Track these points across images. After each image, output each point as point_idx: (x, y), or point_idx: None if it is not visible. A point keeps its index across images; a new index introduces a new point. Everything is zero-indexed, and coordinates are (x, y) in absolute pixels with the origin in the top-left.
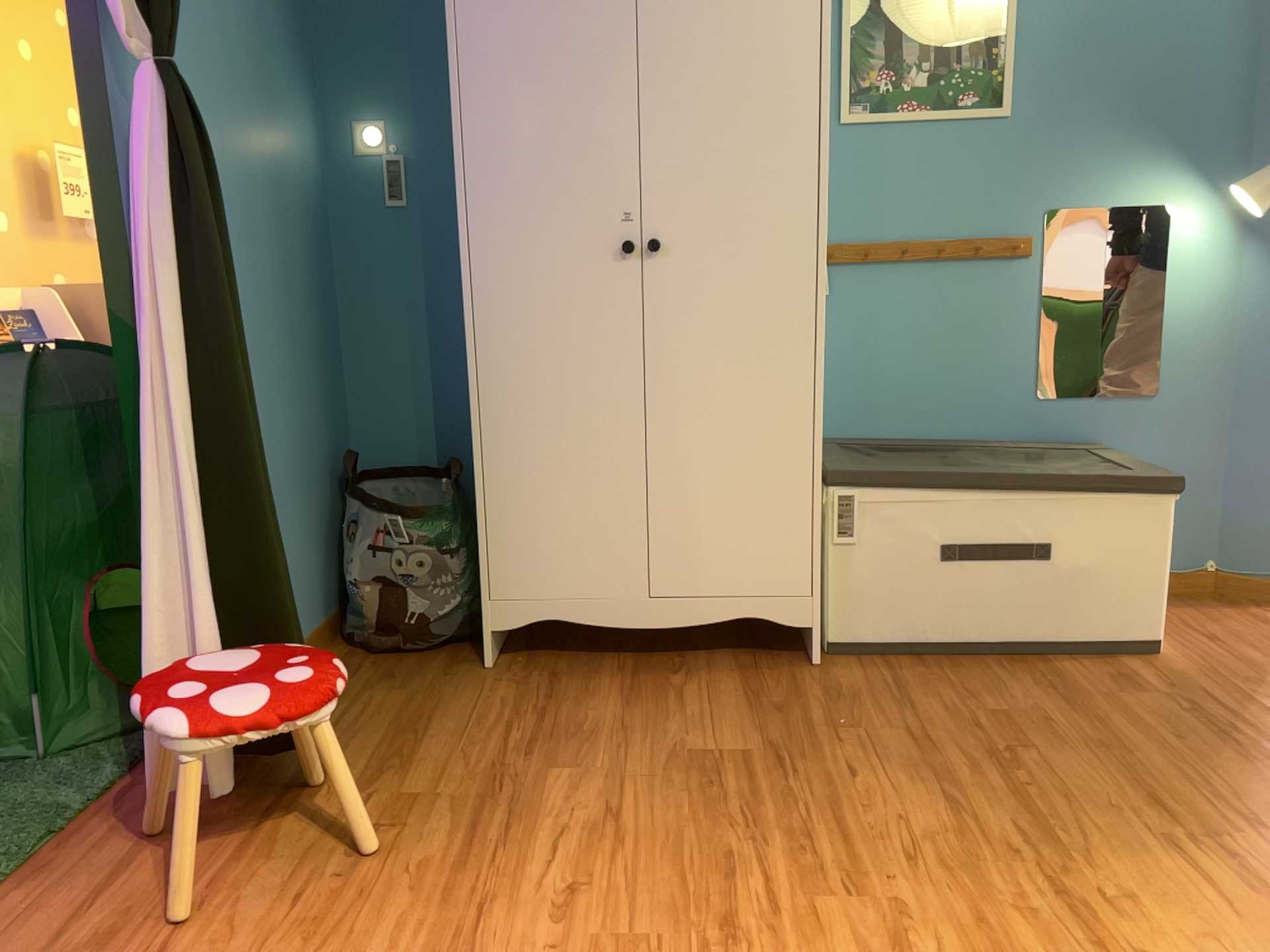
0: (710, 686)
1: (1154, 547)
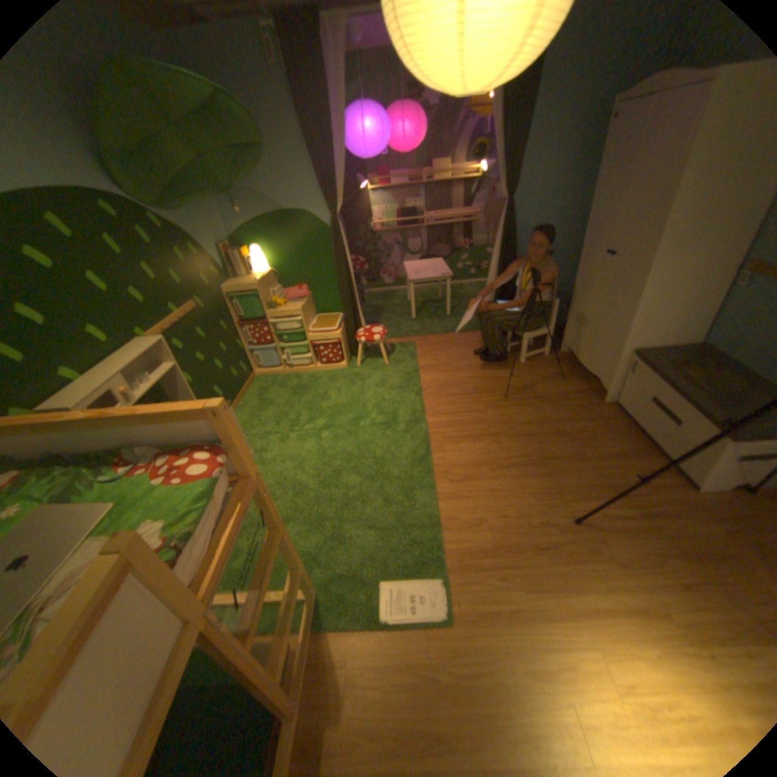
0: (573, 386)
1: (711, 455)
